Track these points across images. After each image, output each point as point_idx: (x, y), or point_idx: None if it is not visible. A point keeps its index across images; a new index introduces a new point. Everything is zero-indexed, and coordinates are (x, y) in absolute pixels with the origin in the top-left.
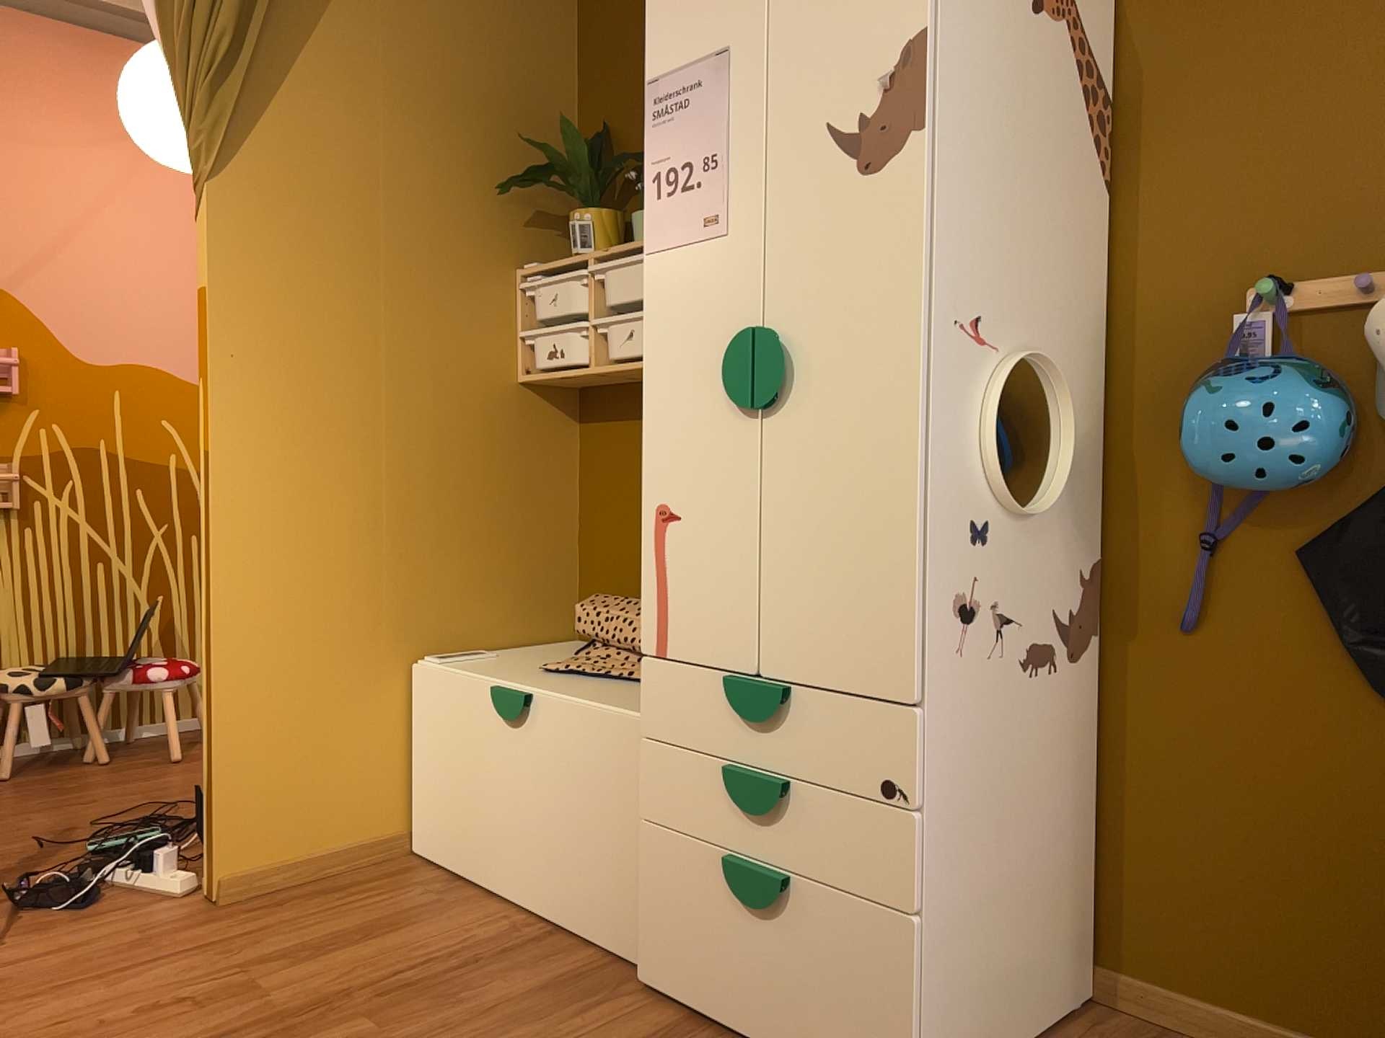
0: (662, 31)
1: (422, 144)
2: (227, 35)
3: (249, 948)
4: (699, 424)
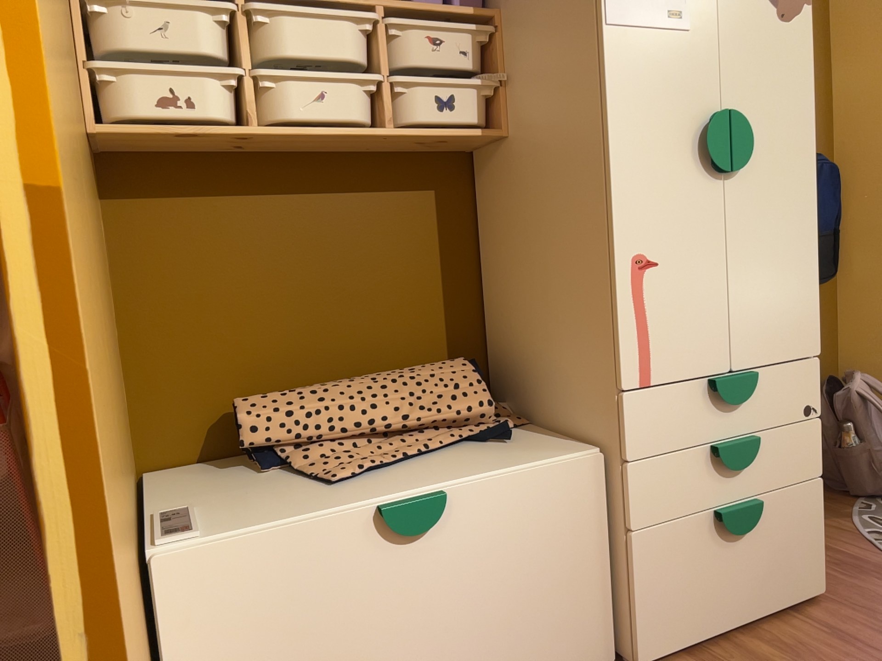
0: None
1: None
2: None
3: None
4: (672, 185)
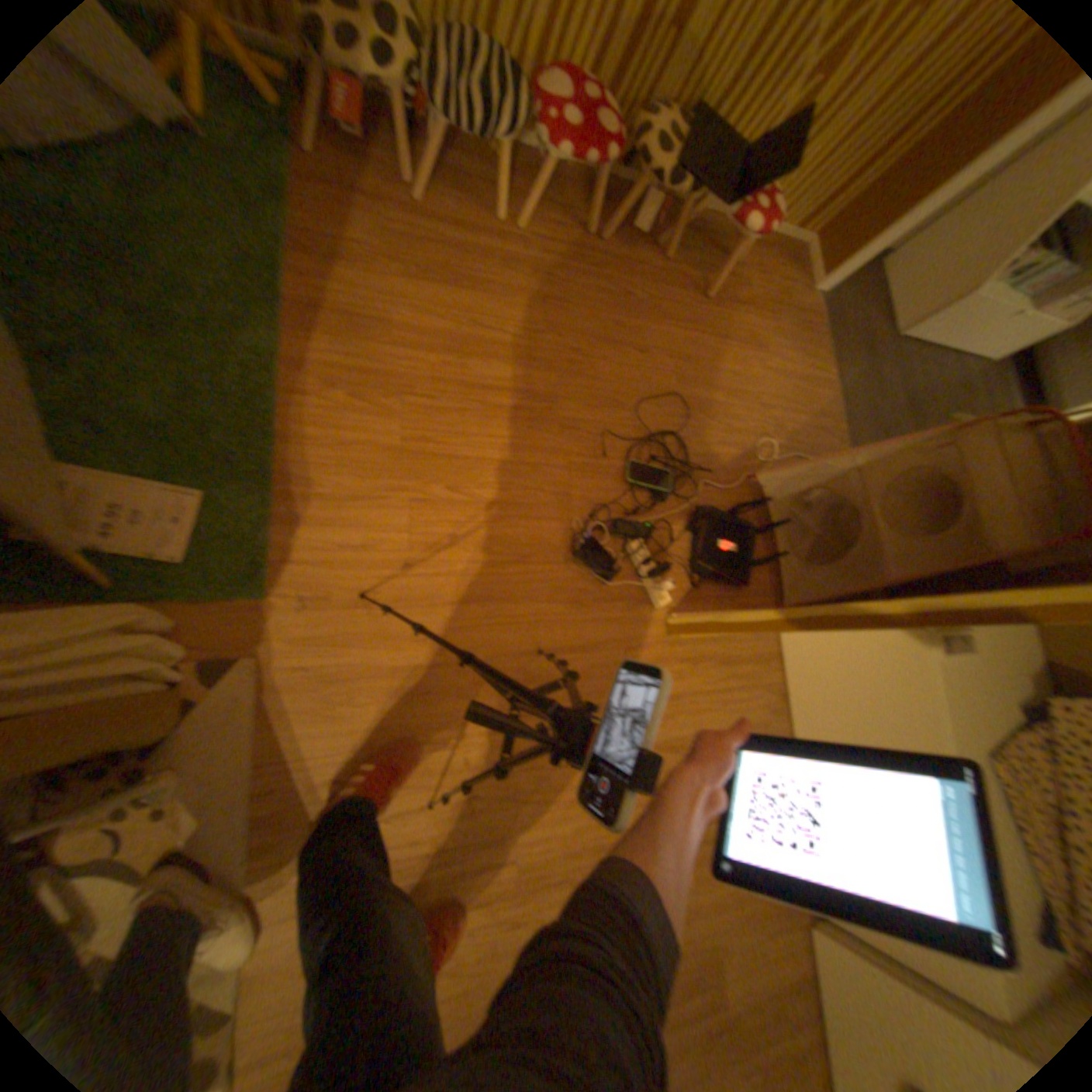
0: None
1: None
2: None
3: (671, 724)
4: None
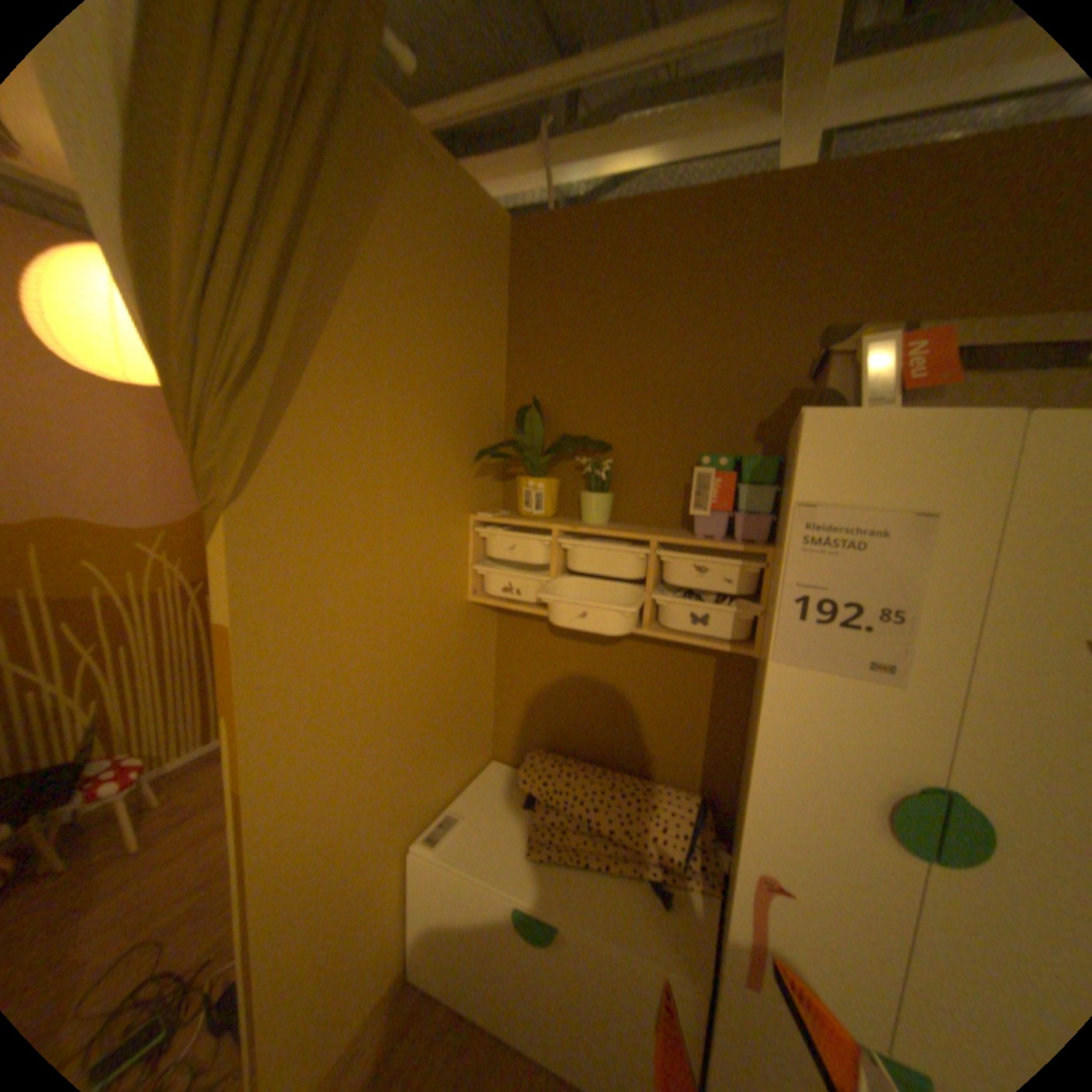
0: (828, 455)
1: (413, 423)
2: (243, 334)
3: None
4: (836, 835)
